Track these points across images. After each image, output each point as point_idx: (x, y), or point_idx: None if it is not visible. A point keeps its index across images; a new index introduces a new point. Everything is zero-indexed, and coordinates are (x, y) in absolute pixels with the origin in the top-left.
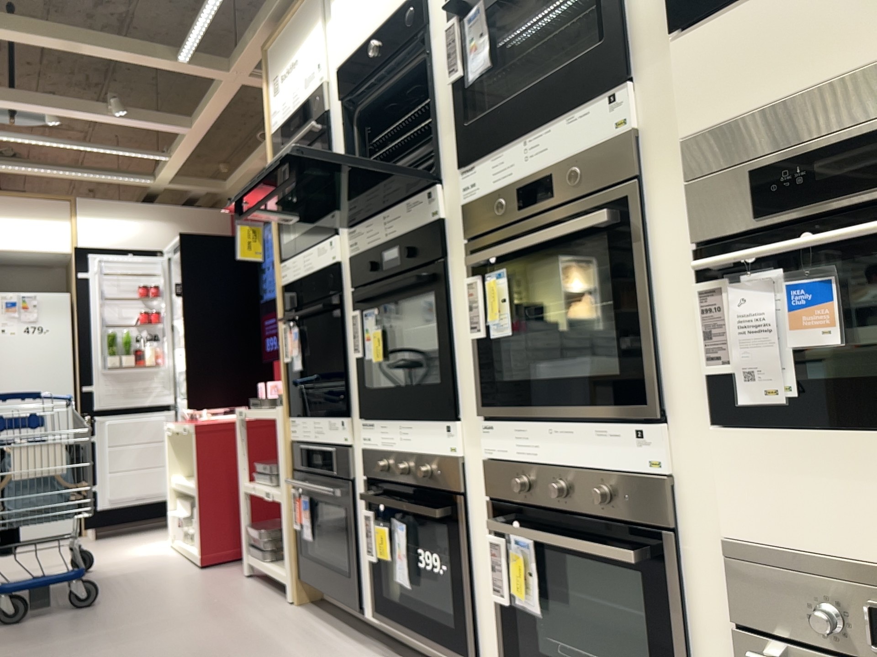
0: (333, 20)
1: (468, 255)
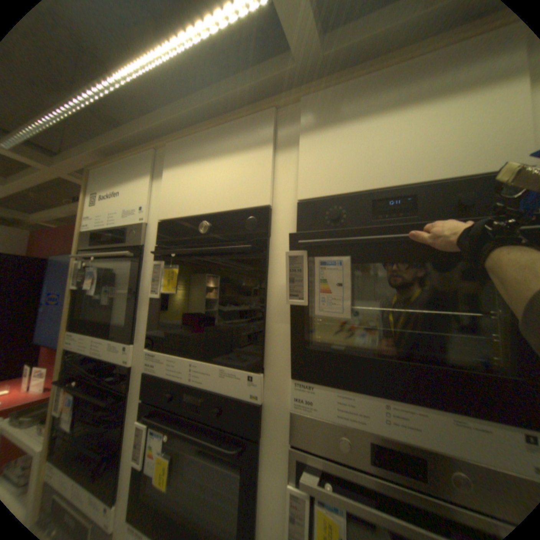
0: (163, 181)
1: (291, 460)
